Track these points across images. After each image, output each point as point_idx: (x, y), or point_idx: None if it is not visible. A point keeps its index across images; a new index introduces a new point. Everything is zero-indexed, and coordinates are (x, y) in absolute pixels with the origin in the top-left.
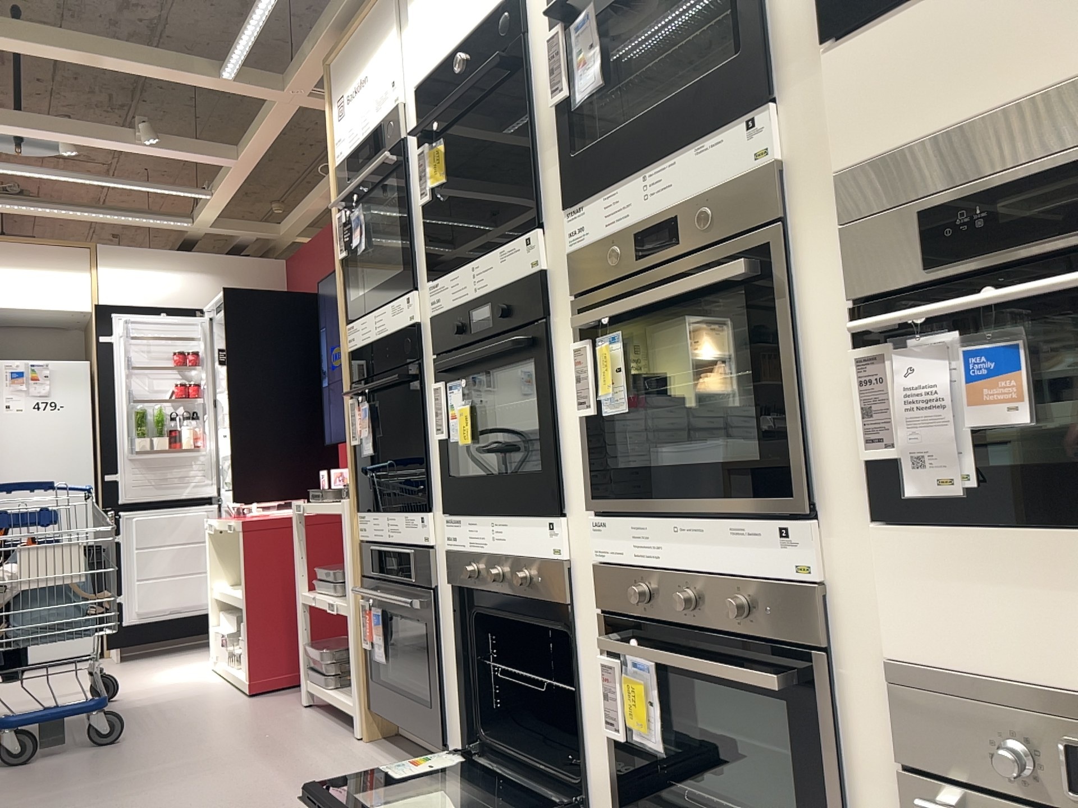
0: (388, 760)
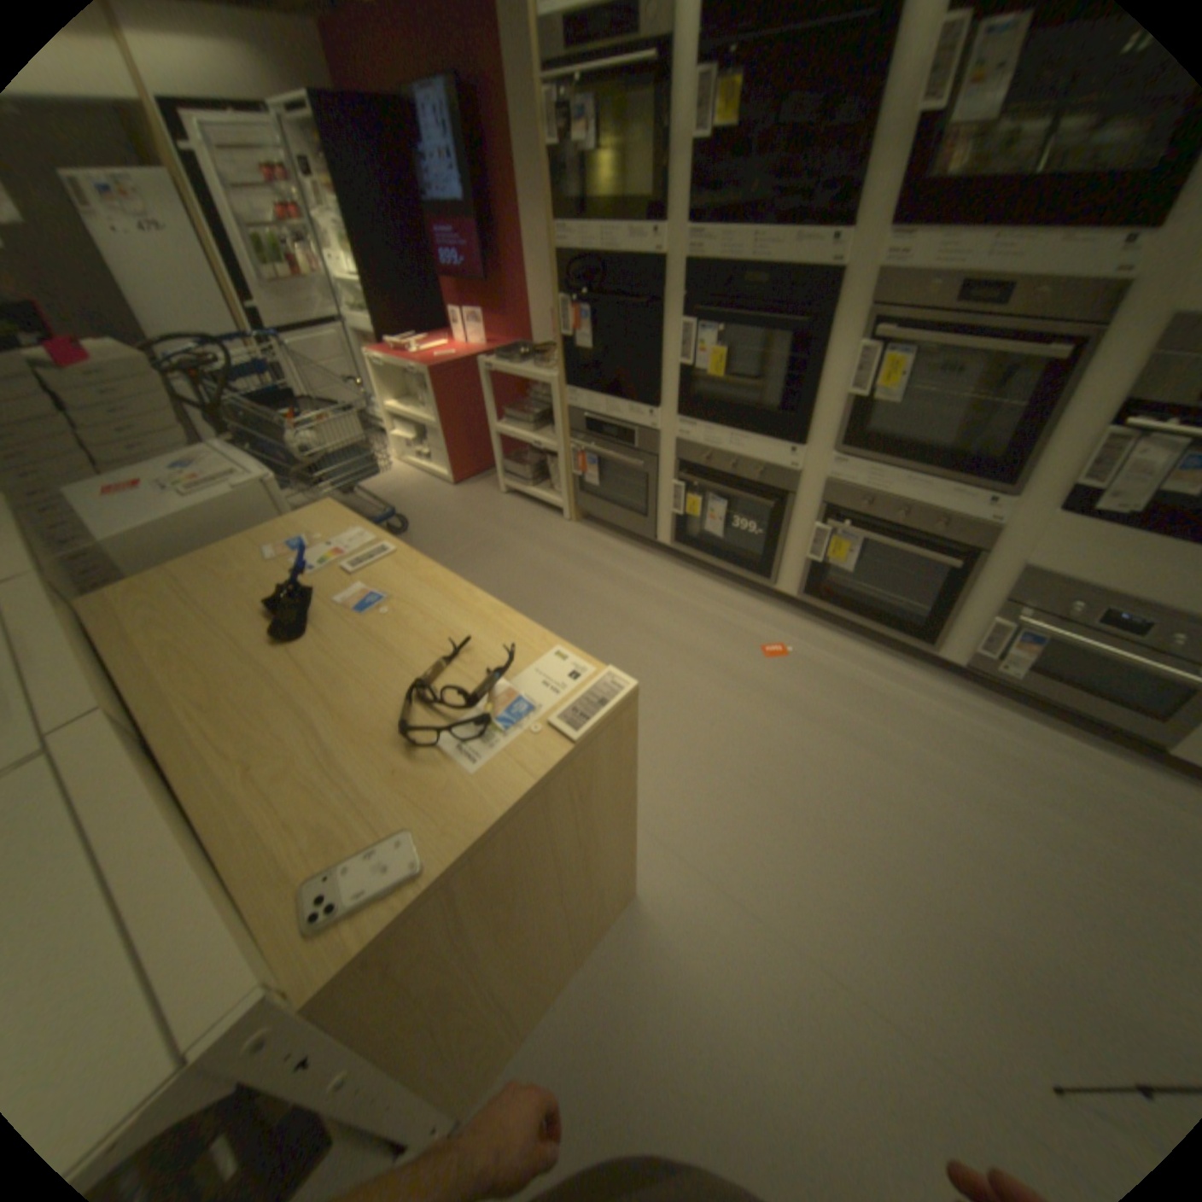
0: (602, 538)
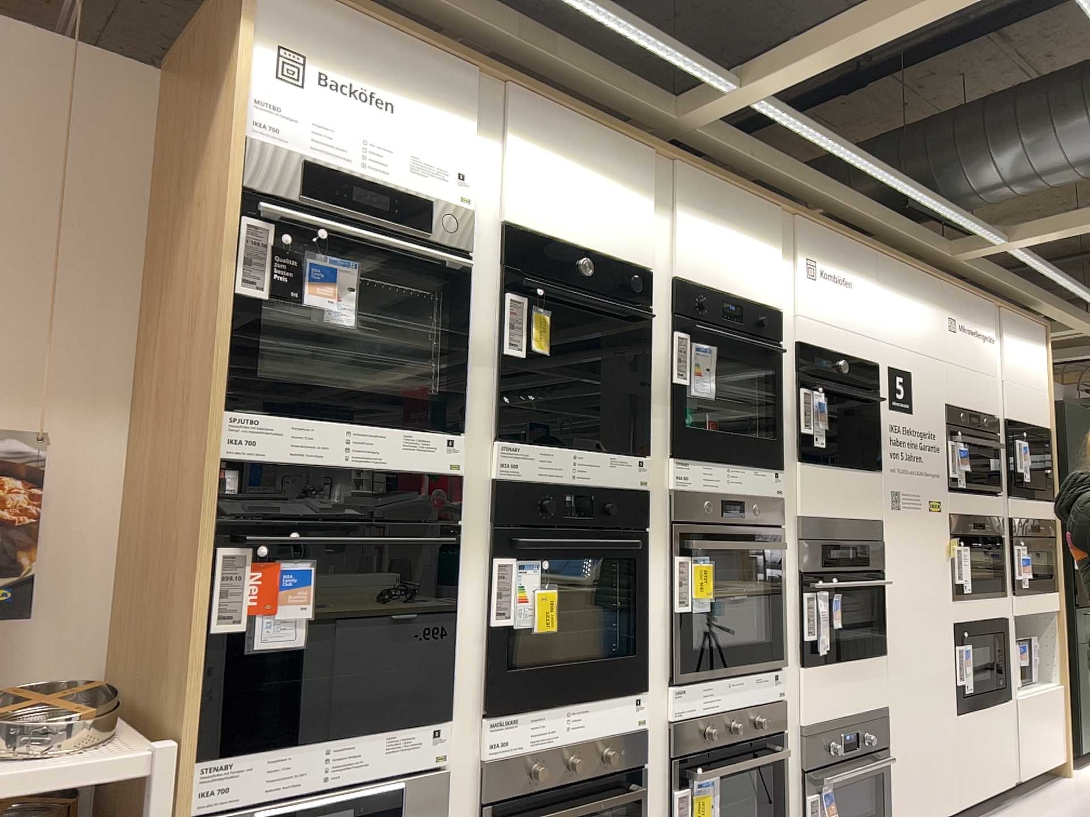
0: None
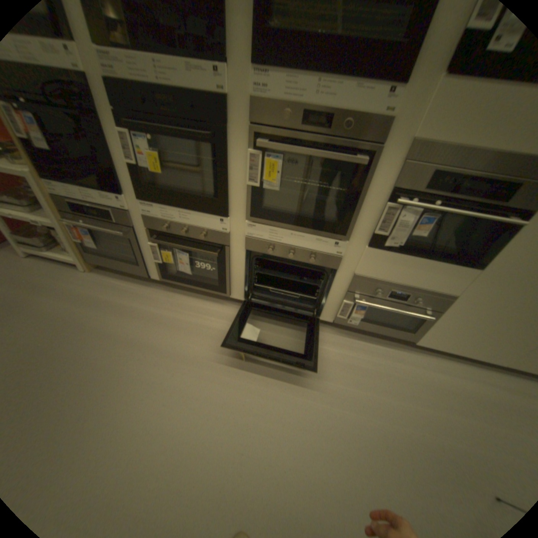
0: (111, 281)
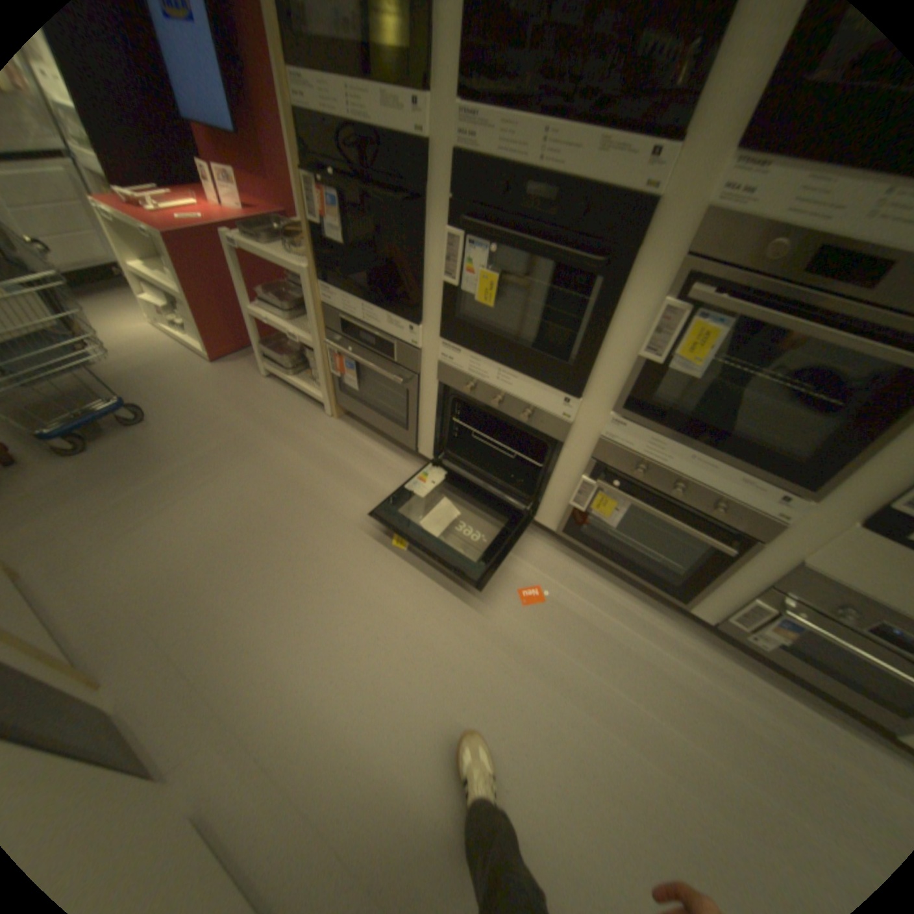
0: (363, 440)
